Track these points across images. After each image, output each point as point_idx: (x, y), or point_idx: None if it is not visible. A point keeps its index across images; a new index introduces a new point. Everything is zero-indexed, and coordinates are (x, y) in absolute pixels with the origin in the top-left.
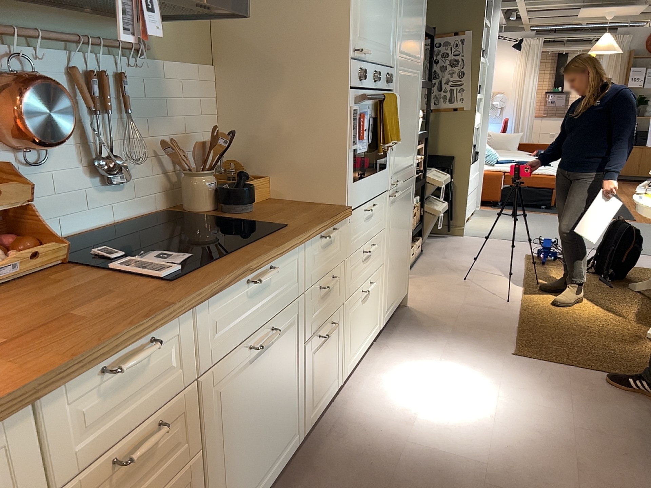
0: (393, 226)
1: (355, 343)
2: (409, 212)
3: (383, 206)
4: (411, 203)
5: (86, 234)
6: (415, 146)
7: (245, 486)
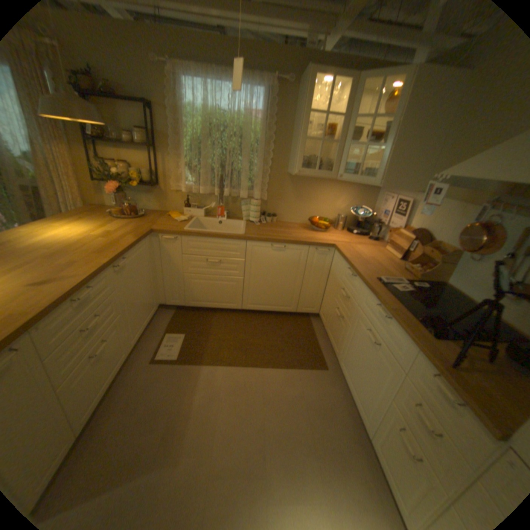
0: None
1: None
2: None
3: None
4: None
5: (477, 304)
6: None
7: (350, 371)
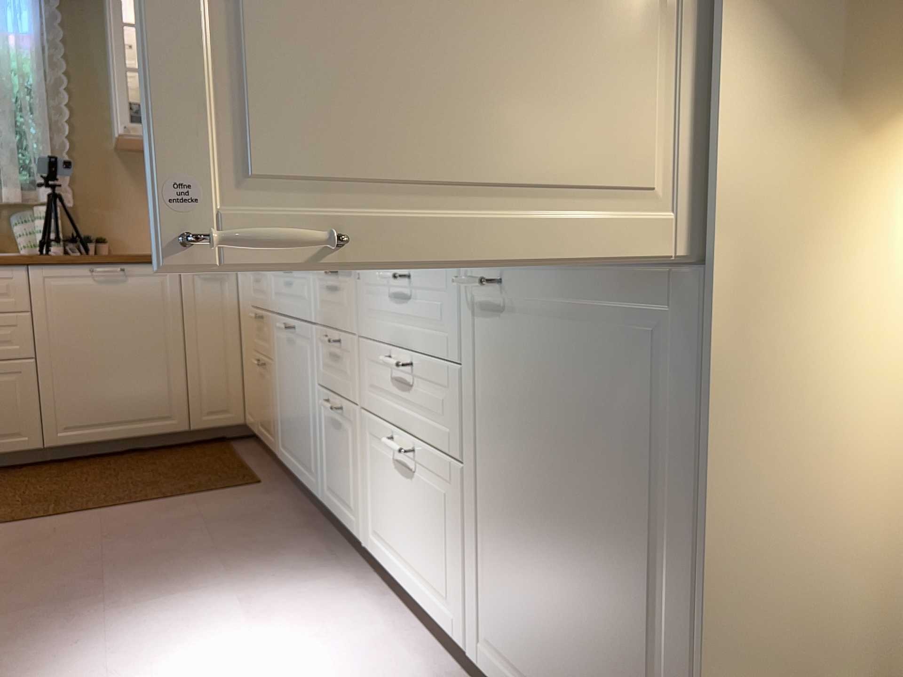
0: (499, 391)
1: (385, 526)
2: (648, 440)
3: (446, 300)
4: (682, 410)
5: None
6: (690, 110)
7: (287, 438)
